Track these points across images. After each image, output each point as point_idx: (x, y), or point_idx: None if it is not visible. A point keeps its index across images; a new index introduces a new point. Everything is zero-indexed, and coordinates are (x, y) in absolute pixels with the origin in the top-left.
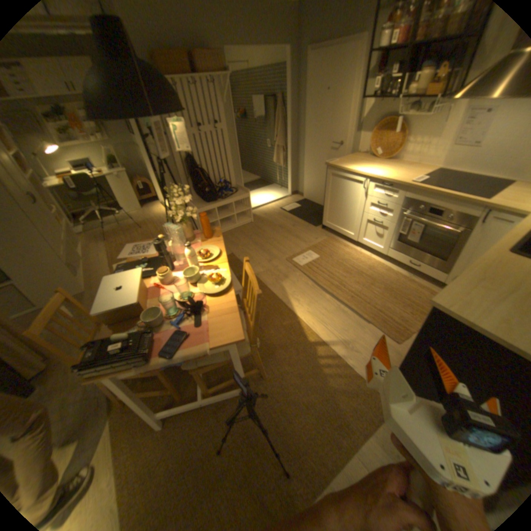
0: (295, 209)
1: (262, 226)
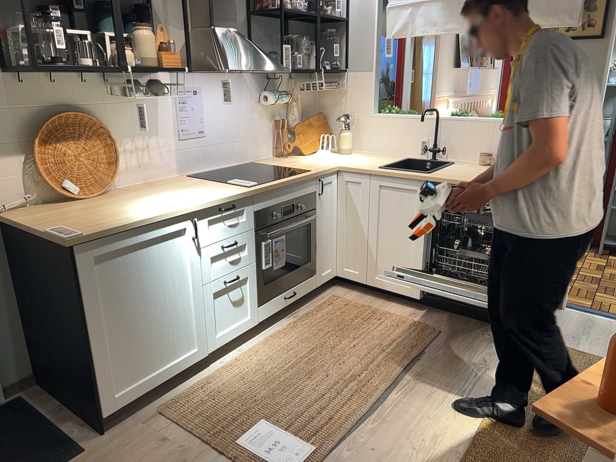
0: None
1: None
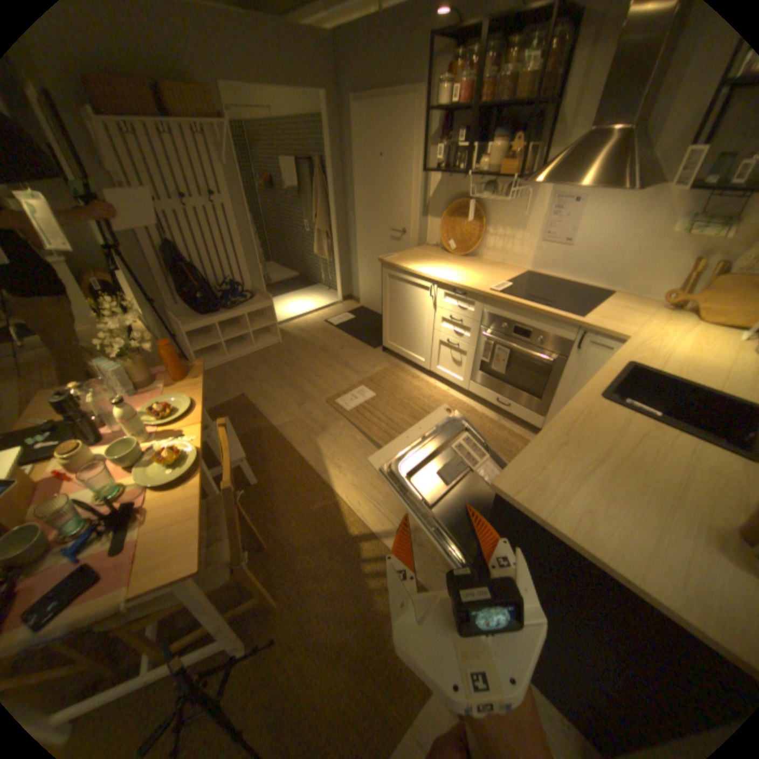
0: (347, 323)
1: (295, 349)
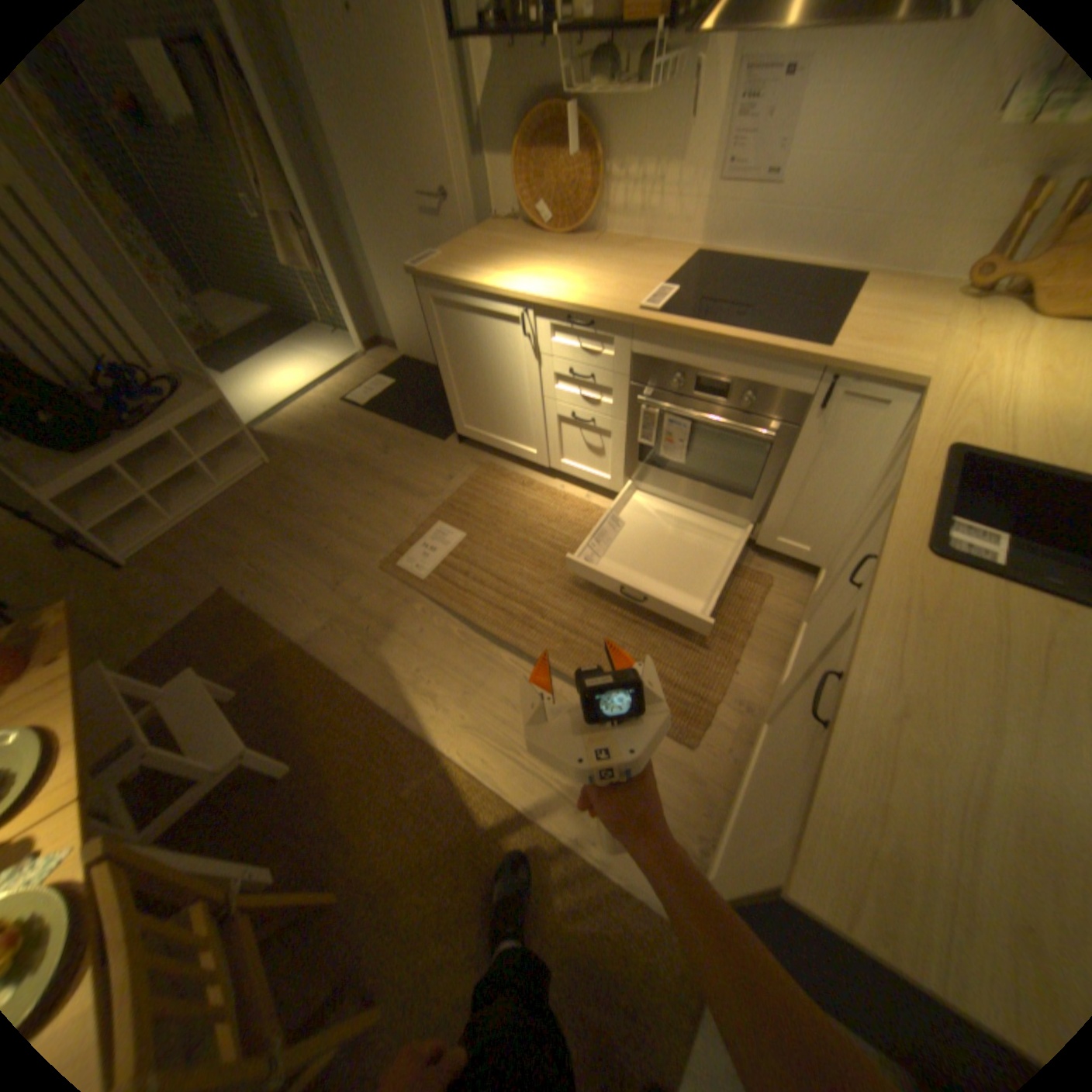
0: (383, 396)
1: (299, 471)
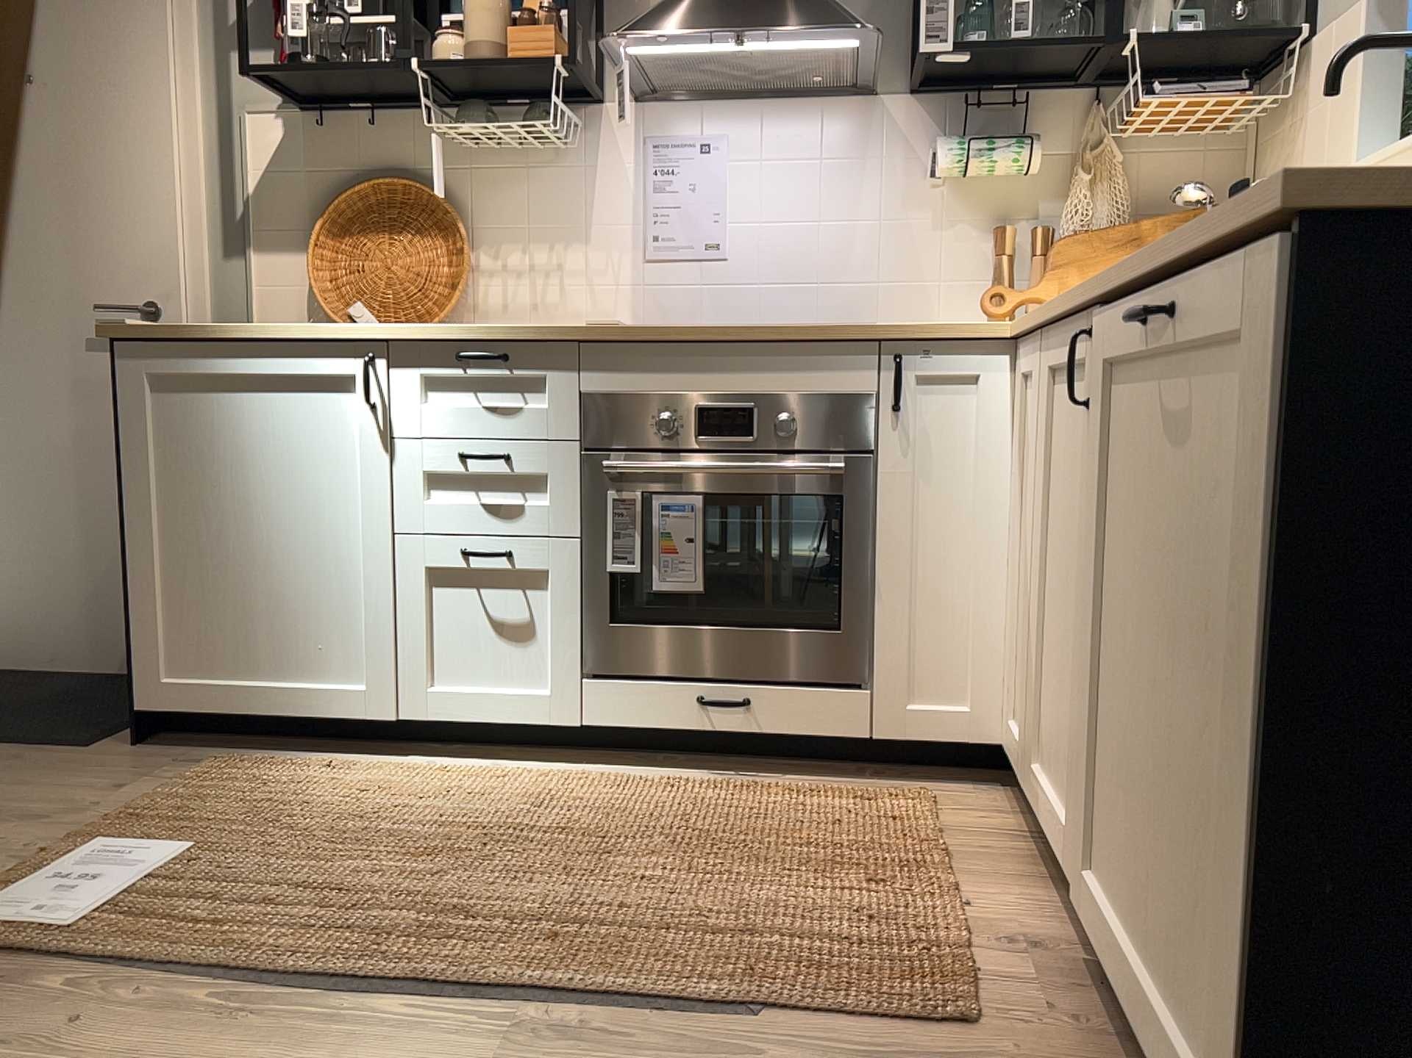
0: None
1: None
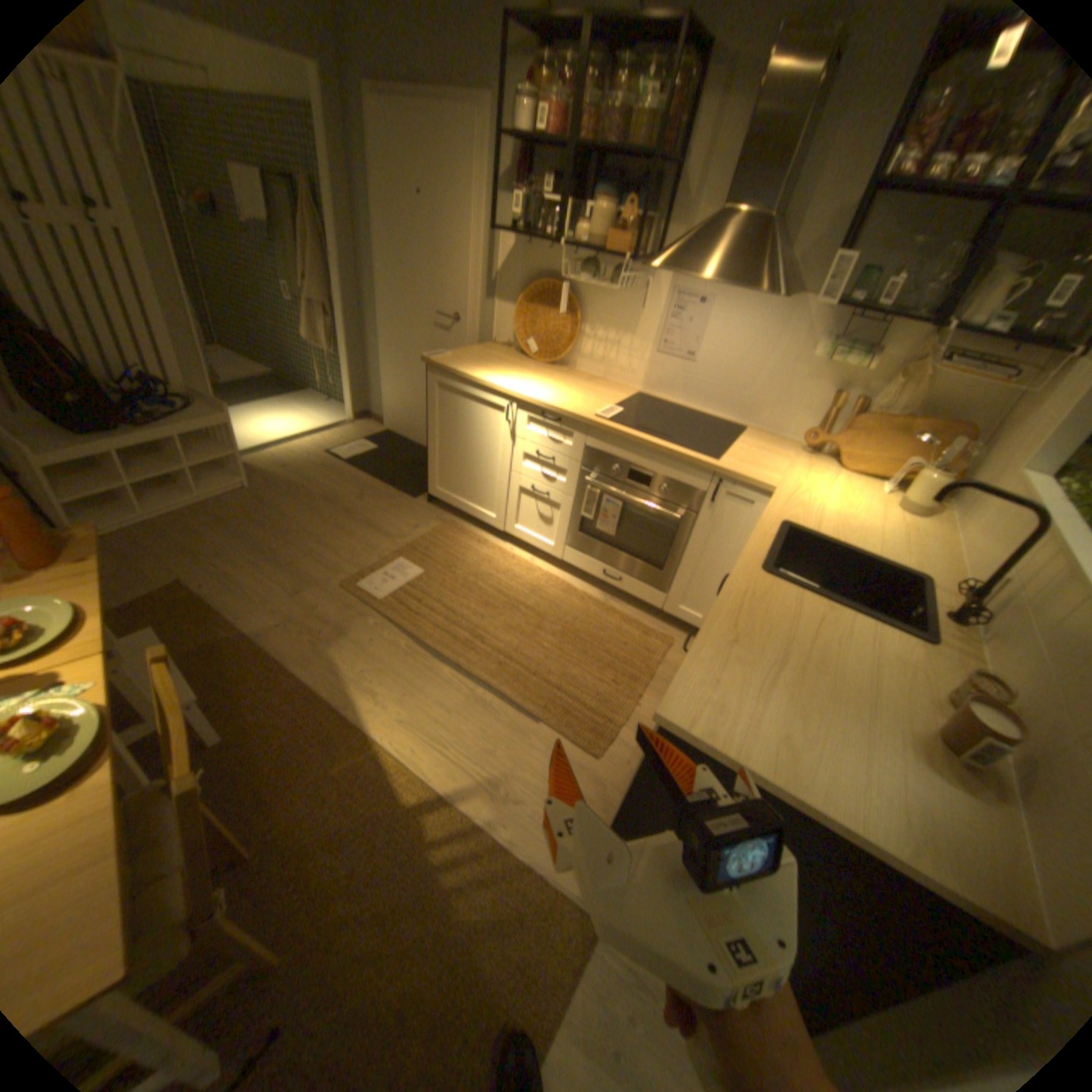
0: (365, 457)
1: (277, 499)
